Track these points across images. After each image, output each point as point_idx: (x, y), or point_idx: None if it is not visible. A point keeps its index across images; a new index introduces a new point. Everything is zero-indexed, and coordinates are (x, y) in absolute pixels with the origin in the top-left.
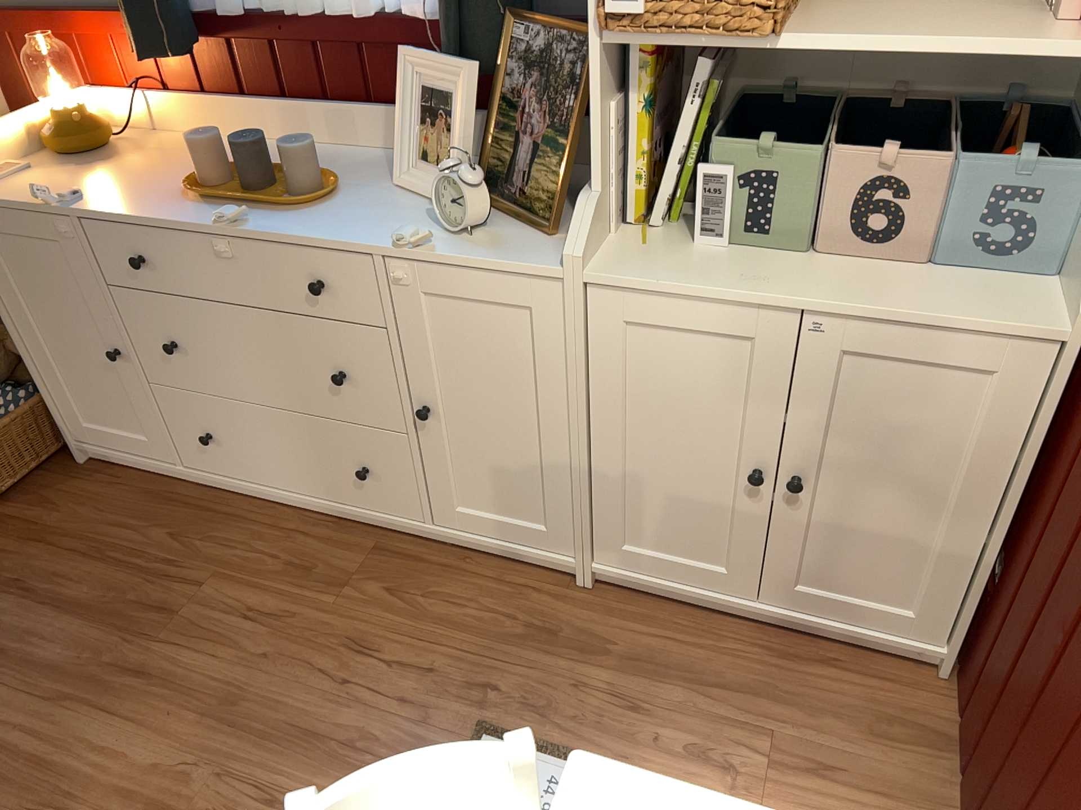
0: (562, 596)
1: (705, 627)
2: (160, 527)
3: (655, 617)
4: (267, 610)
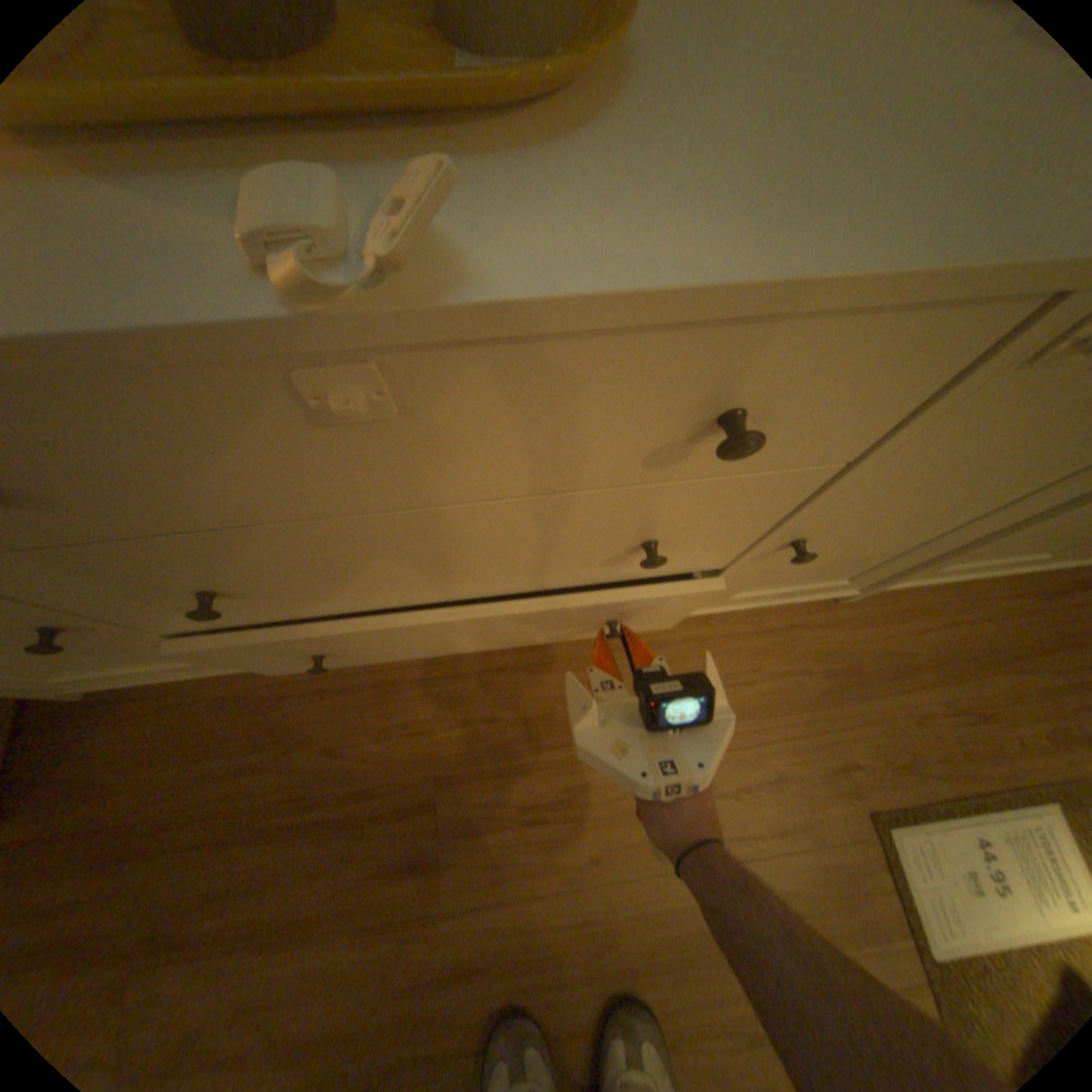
0: (835, 628)
1: (977, 602)
2: (290, 758)
3: (930, 610)
4: (542, 809)
